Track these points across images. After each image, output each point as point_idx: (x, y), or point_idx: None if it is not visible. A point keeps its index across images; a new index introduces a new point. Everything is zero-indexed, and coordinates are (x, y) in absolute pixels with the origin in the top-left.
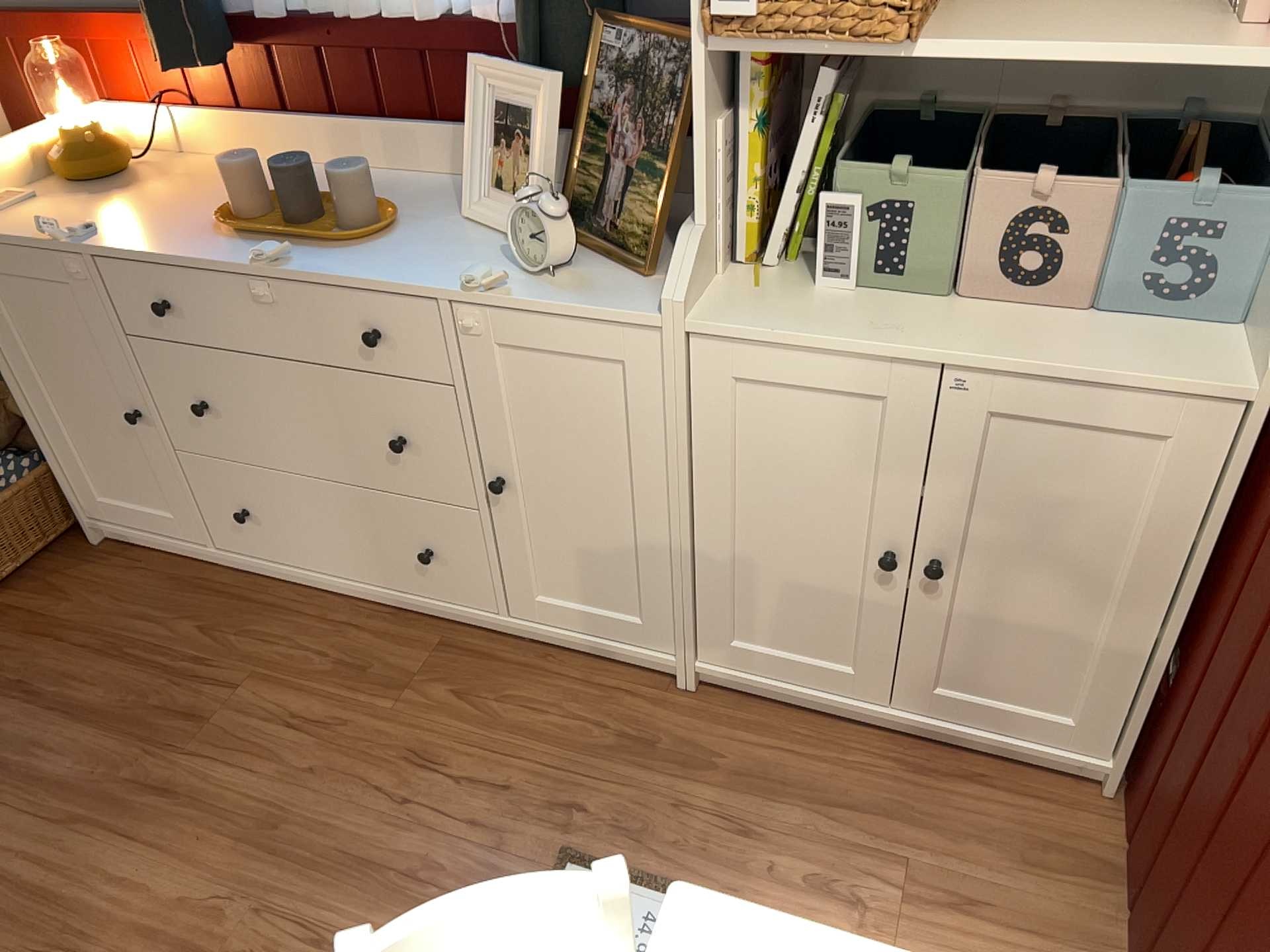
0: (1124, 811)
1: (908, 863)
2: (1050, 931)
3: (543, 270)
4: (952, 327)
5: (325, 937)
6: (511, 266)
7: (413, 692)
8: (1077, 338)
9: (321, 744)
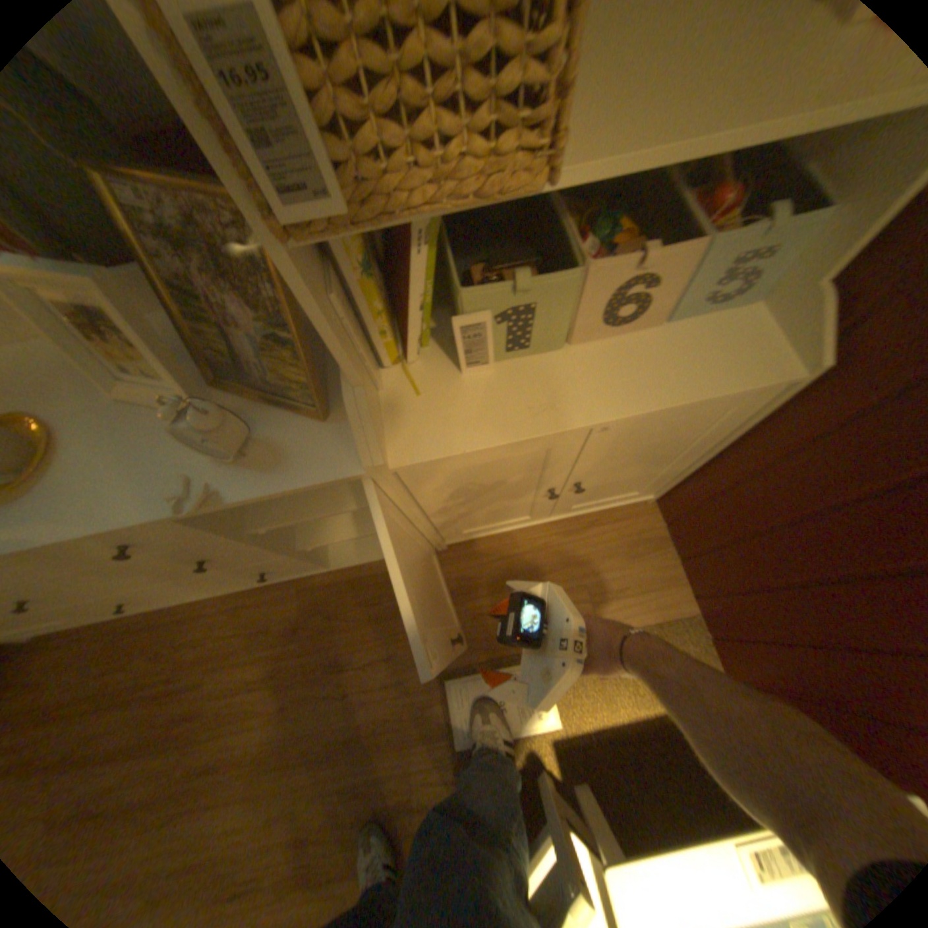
0: (667, 517)
1: (589, 592)
2: (658, 591)
3: (228, 460)
4: (586, 382)
5: (353, 801)
6: (191, 453)
7: (301, 636)
8: (675, 358)
9: (273, 698)
